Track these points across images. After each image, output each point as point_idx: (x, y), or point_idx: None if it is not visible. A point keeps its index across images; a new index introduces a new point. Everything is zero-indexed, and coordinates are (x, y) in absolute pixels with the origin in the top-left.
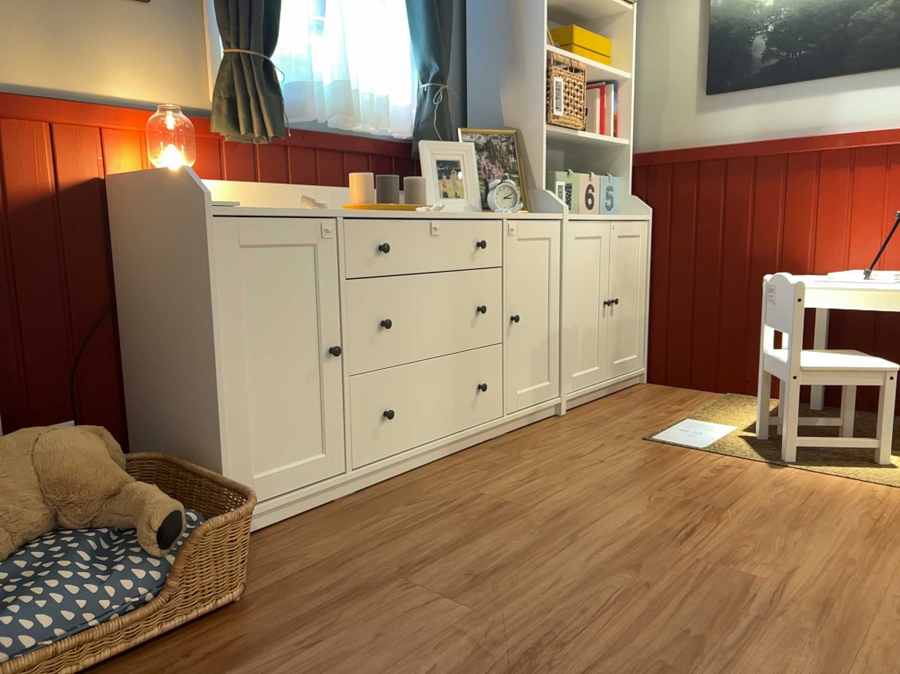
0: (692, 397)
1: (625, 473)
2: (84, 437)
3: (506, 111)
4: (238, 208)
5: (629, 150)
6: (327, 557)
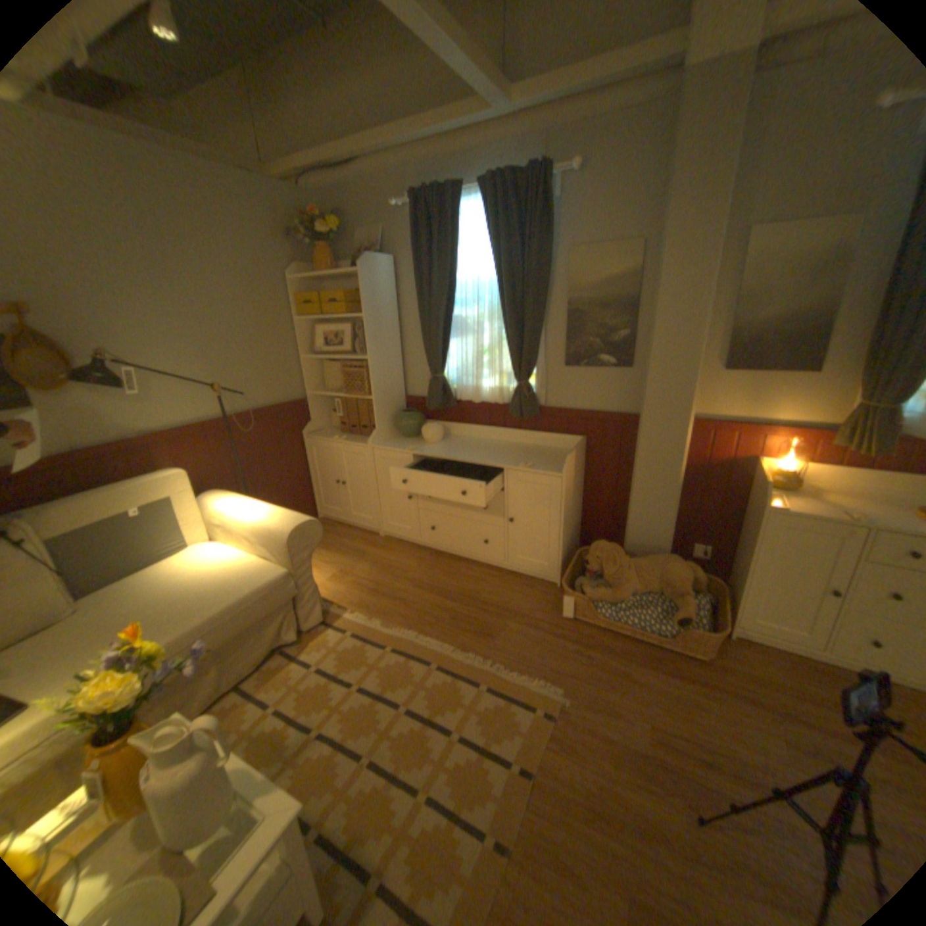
0: None
1: None
2: (684, 571)
3: None
4: (795, 508)
5: None
6: (764, 680)
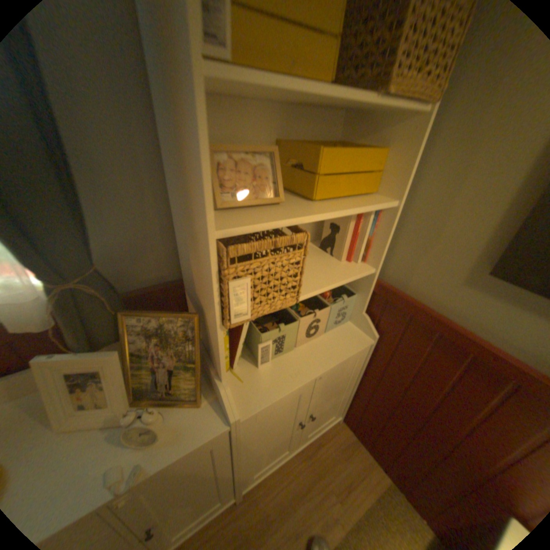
0: (362, 483)
1: None
2: None
3: (196, 281)
4: None
5: (375, 278)
6: None
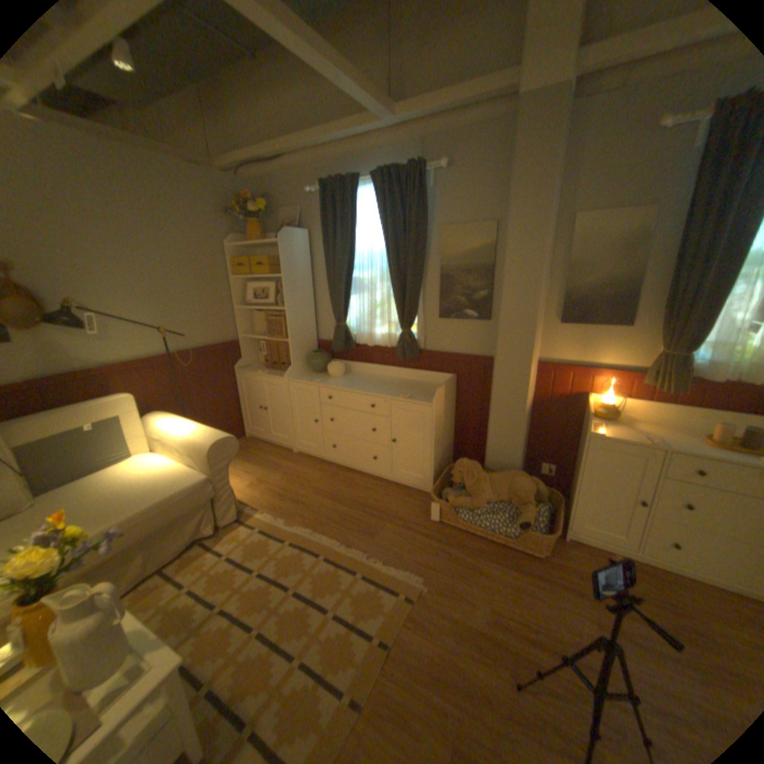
0: None
1: None
2: (528, 484)
3: None
4: (610, 434)
5: None
6: (588, 575)
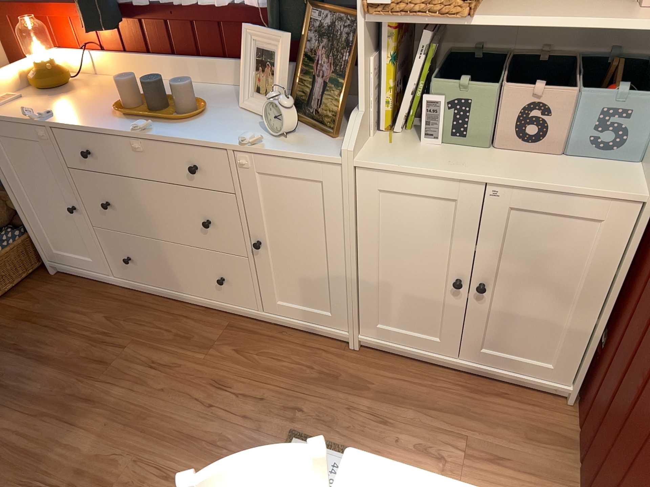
0: (525, 473)
1: (179, 429)
2: None
3: None
4: (3, 109)
5: None
6: (36, 312)
